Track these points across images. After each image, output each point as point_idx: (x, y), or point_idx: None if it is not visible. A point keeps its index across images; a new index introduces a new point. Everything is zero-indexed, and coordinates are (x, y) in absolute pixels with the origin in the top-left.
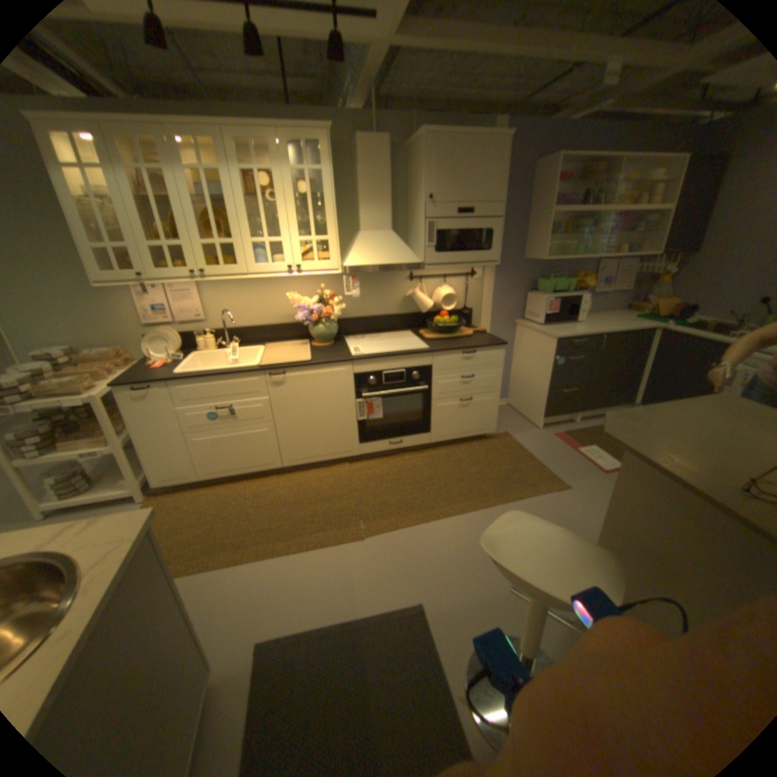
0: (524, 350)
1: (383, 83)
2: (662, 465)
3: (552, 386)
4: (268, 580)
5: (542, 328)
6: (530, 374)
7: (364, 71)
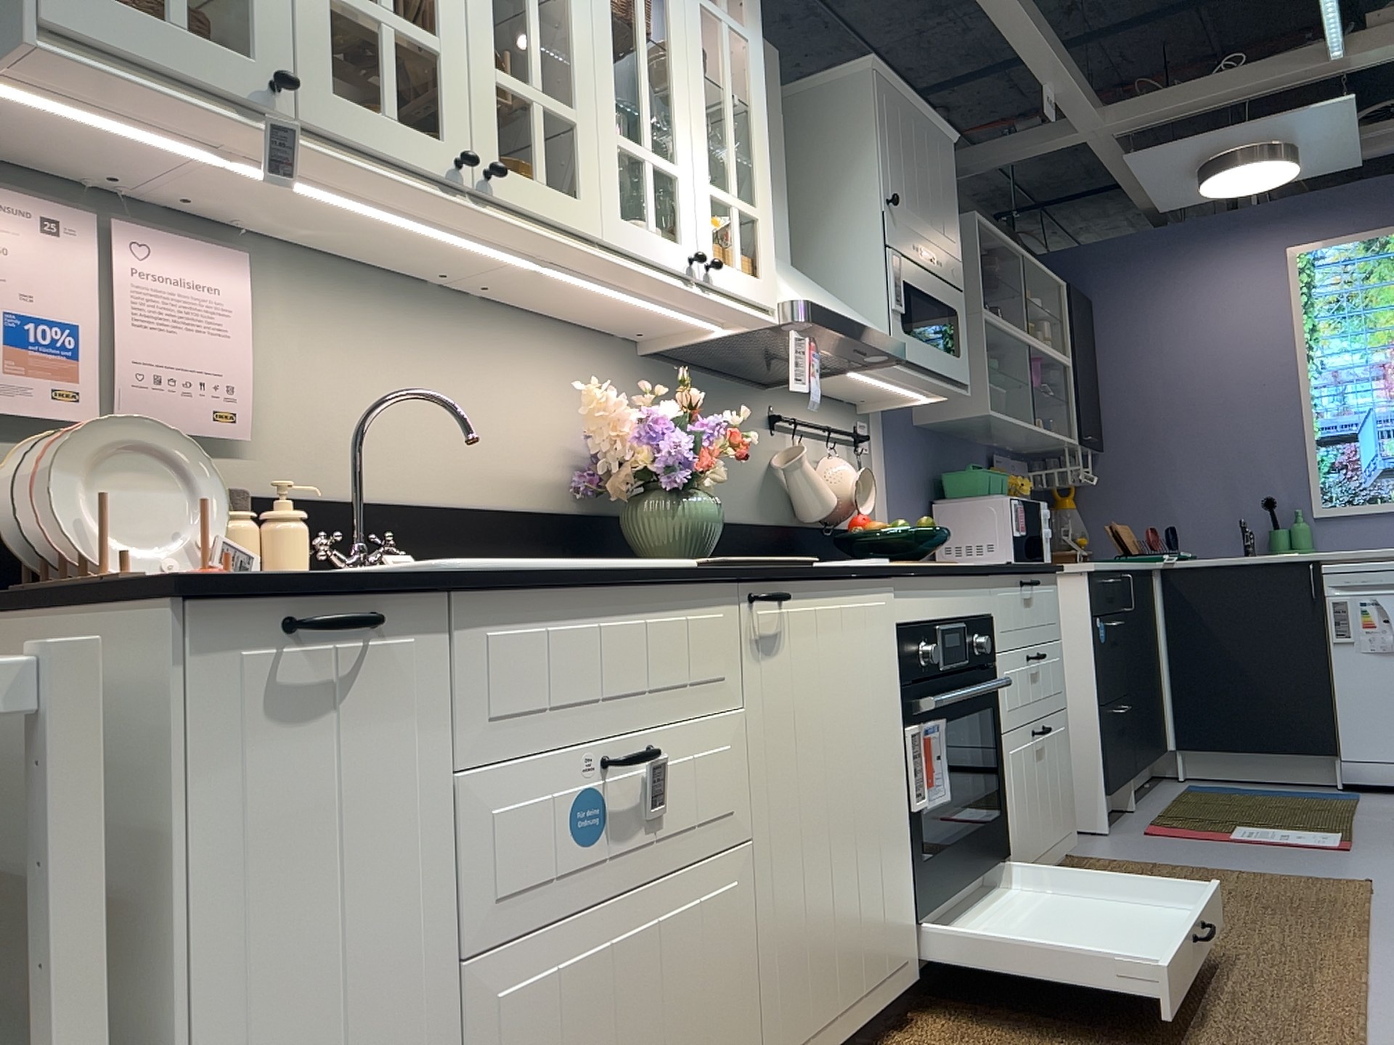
0: None
1: None
2: None
3: (1093, 695)
4: None
5: None
6: None
7: None
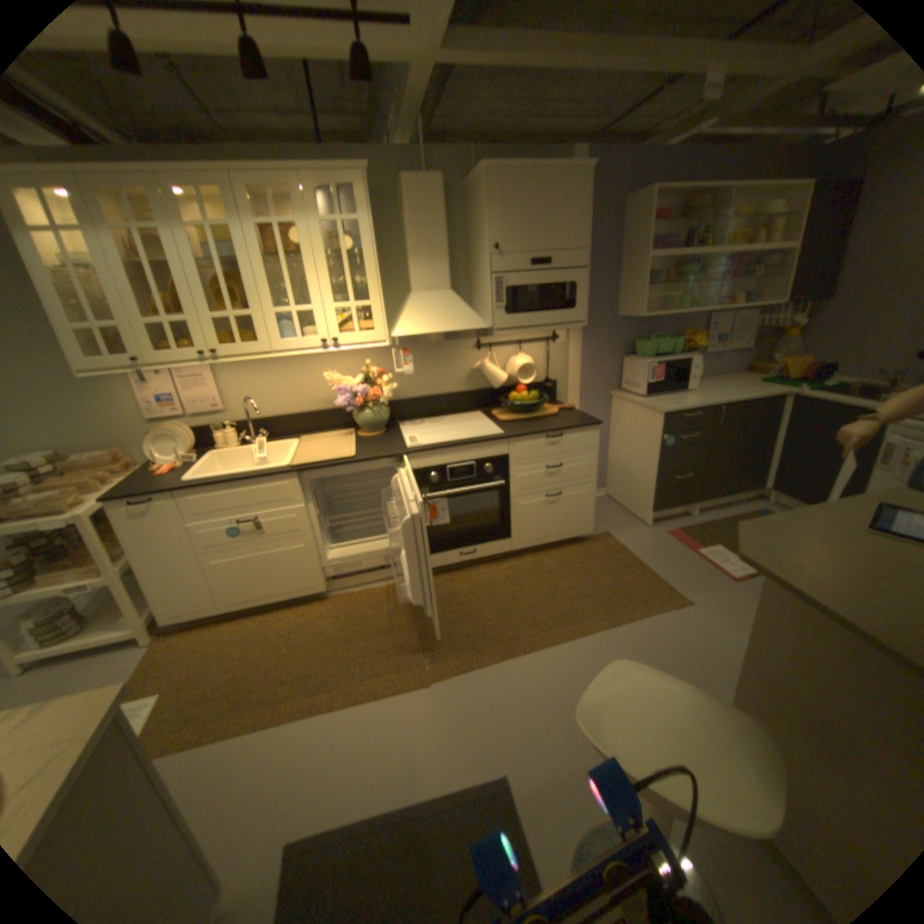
0: (618, 426)
1: (430, 111)
2: (813, 589)
3: (655, 471)
4: (300, 746)
5: (639, 399)
6: (627, 455)
7: (402, 94)
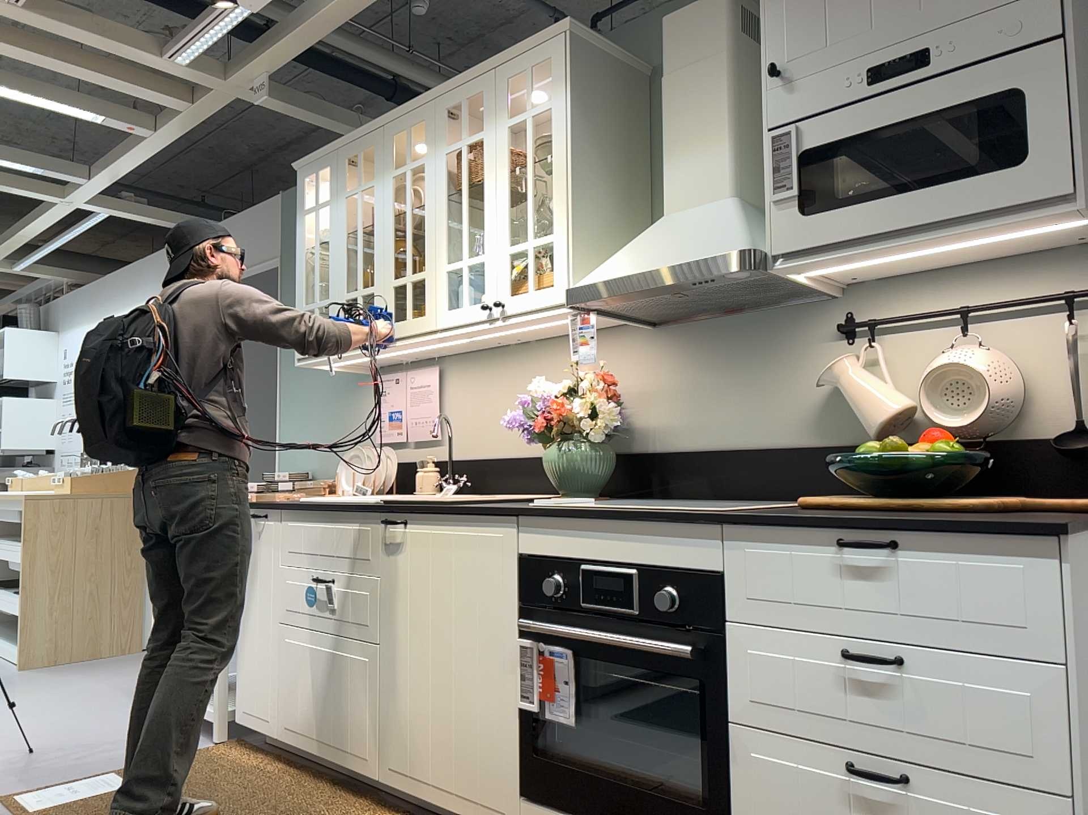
0: None
1: None
2: None
3: None
4: None
5: None
6: None
7: None
